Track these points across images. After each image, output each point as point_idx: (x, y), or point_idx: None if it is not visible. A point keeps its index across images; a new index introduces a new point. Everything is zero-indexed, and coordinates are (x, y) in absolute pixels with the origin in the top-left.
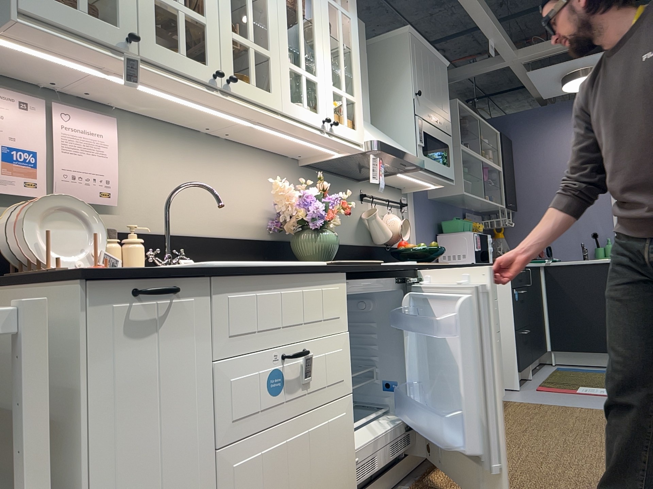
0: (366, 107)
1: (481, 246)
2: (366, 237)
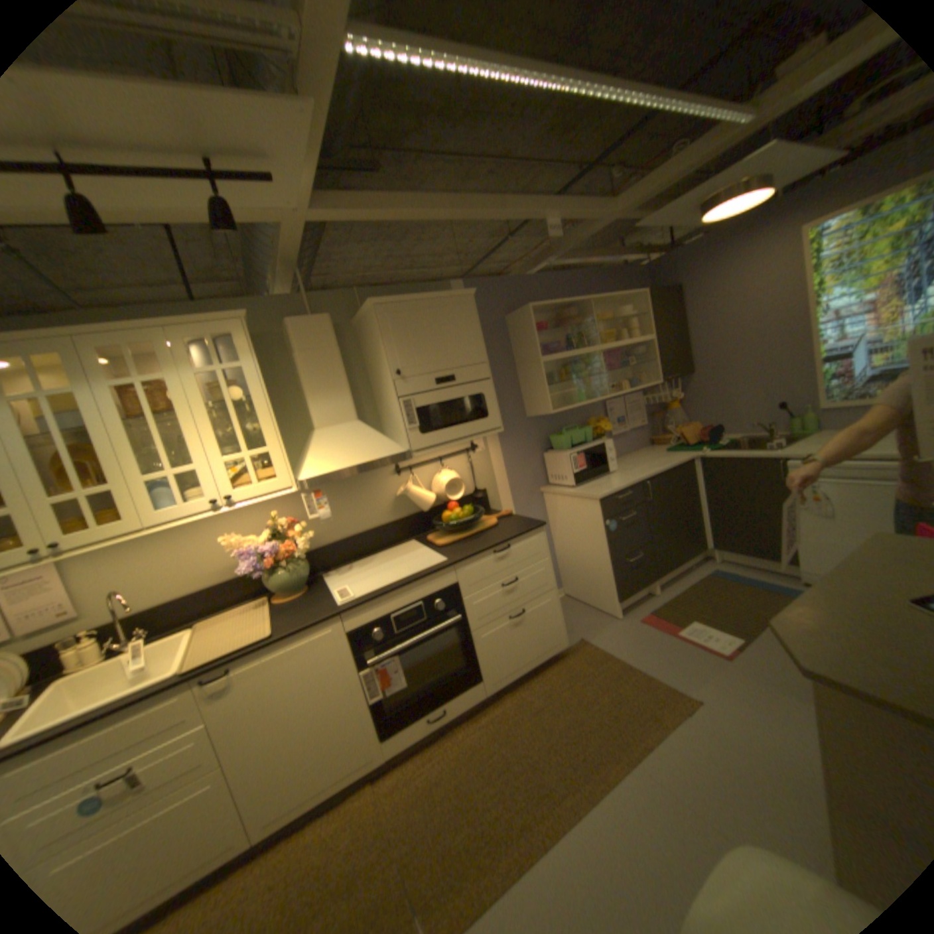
0: (343, 408)
1: (582, 465)
2: (409, 507)
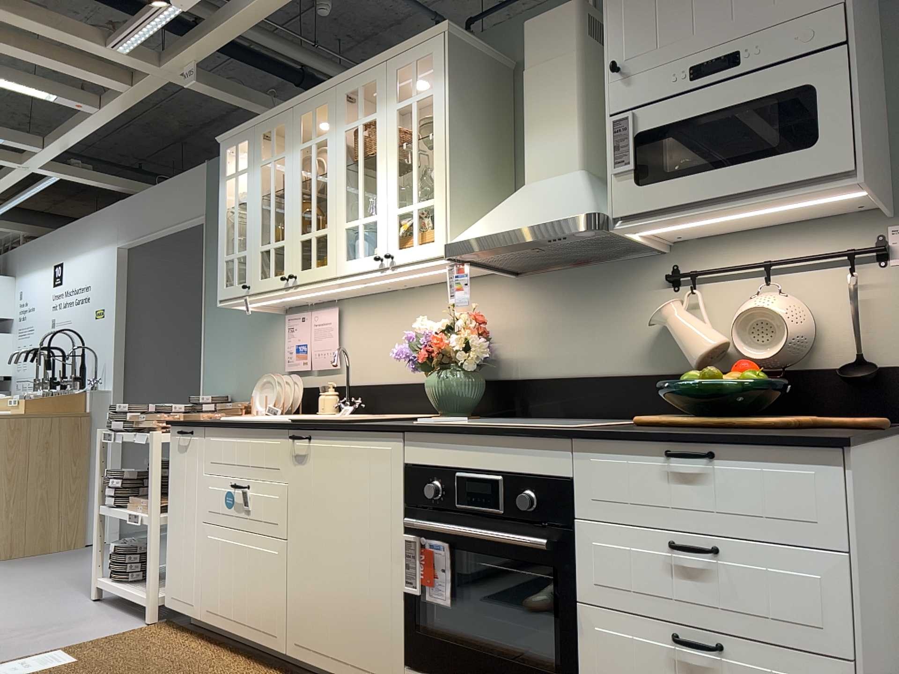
0: (563, 149)
1: None
2: (681, 356)
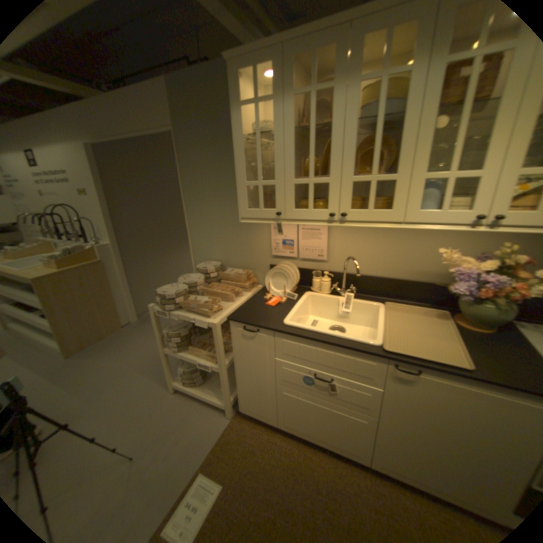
0: None
1: None
2: None
